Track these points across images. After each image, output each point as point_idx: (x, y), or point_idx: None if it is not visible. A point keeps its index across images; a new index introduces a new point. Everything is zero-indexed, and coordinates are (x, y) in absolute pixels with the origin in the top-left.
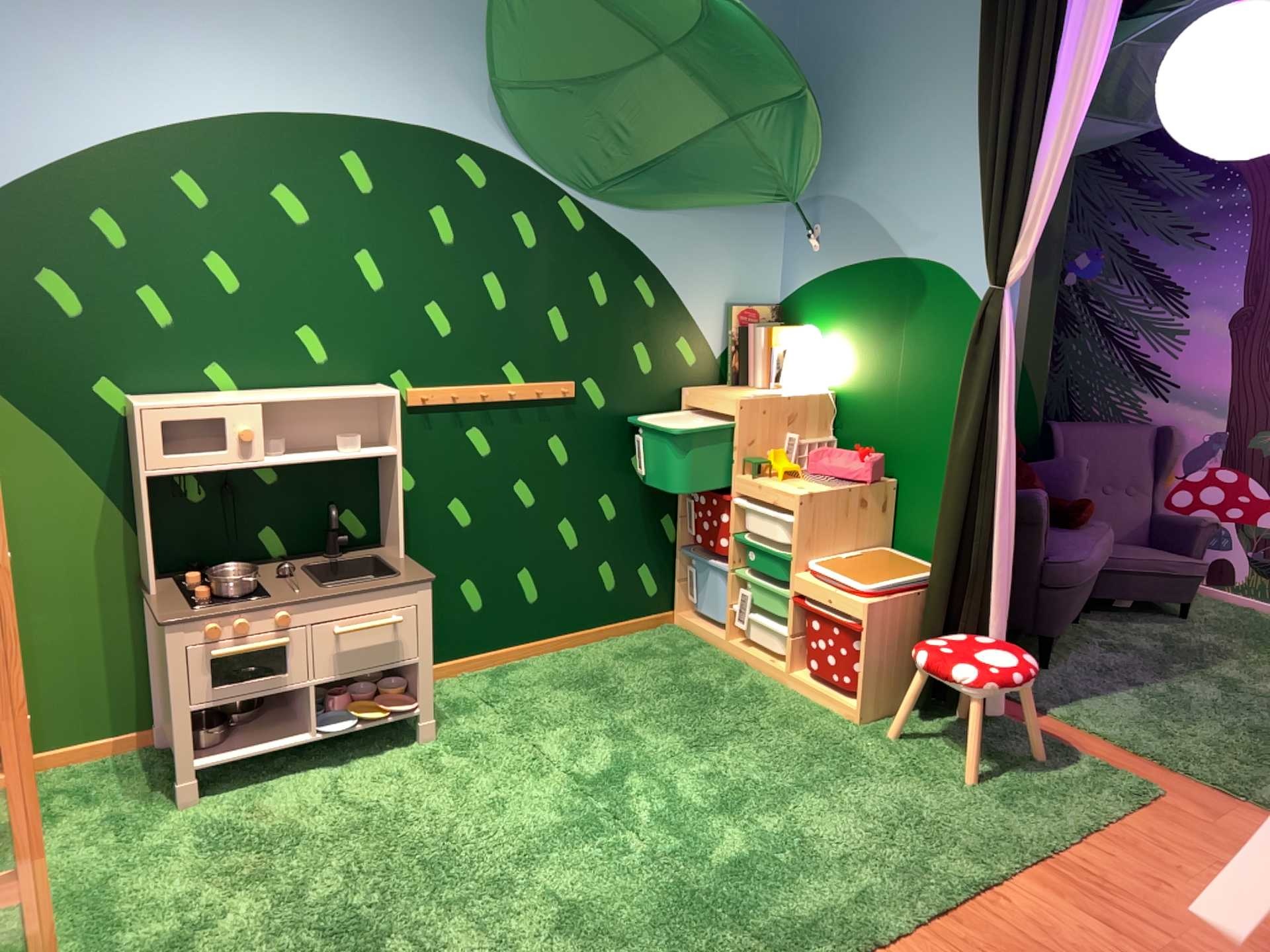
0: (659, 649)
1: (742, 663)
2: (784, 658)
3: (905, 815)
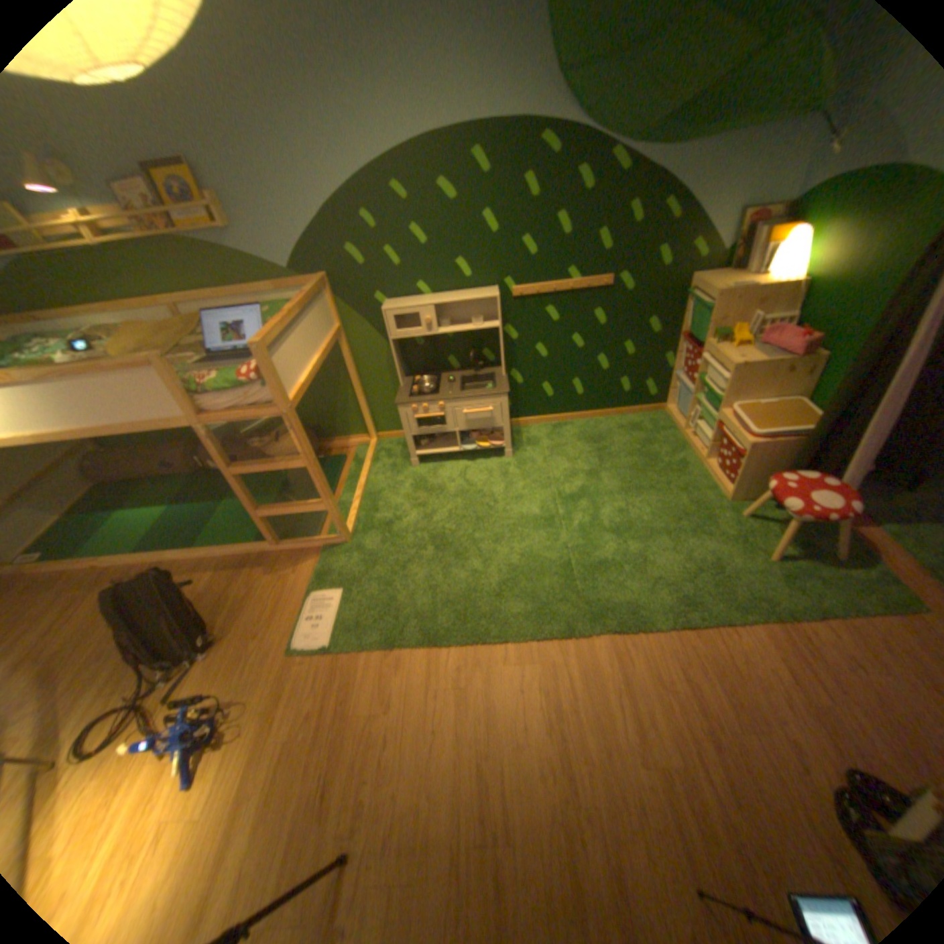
0: (644, 426)
1: (686, 445)
2: (709, 449)
3: (713, 567)
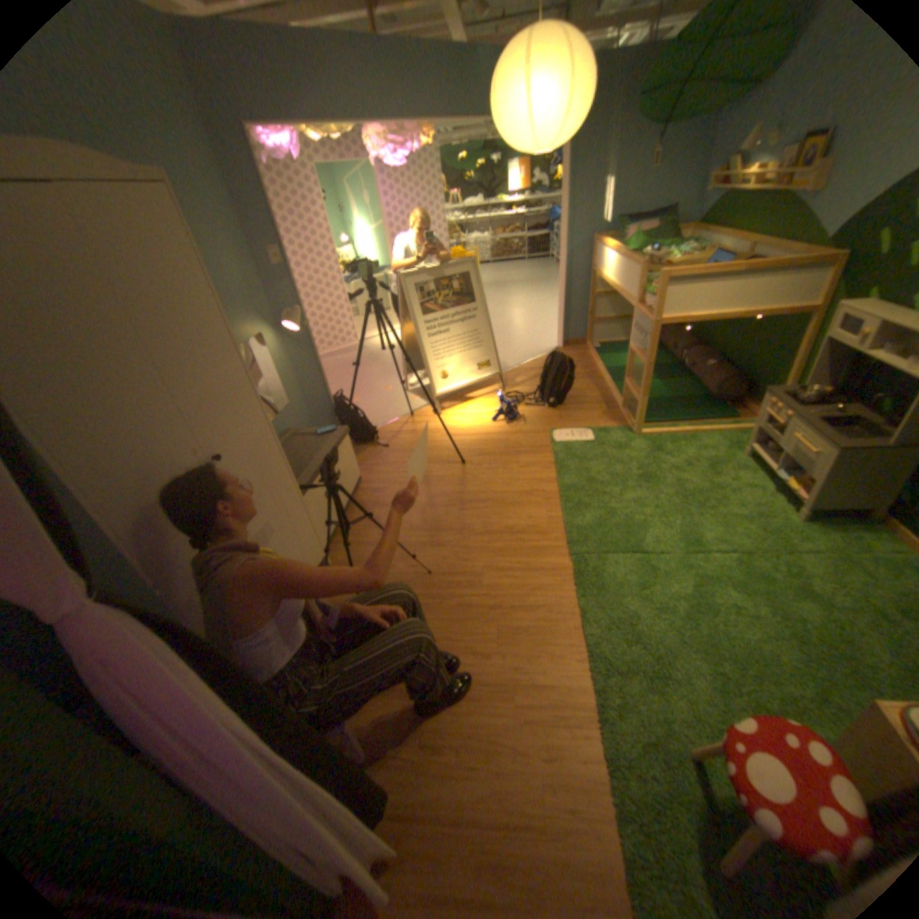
0: None
1: None
2: None
3: (664, 676)
